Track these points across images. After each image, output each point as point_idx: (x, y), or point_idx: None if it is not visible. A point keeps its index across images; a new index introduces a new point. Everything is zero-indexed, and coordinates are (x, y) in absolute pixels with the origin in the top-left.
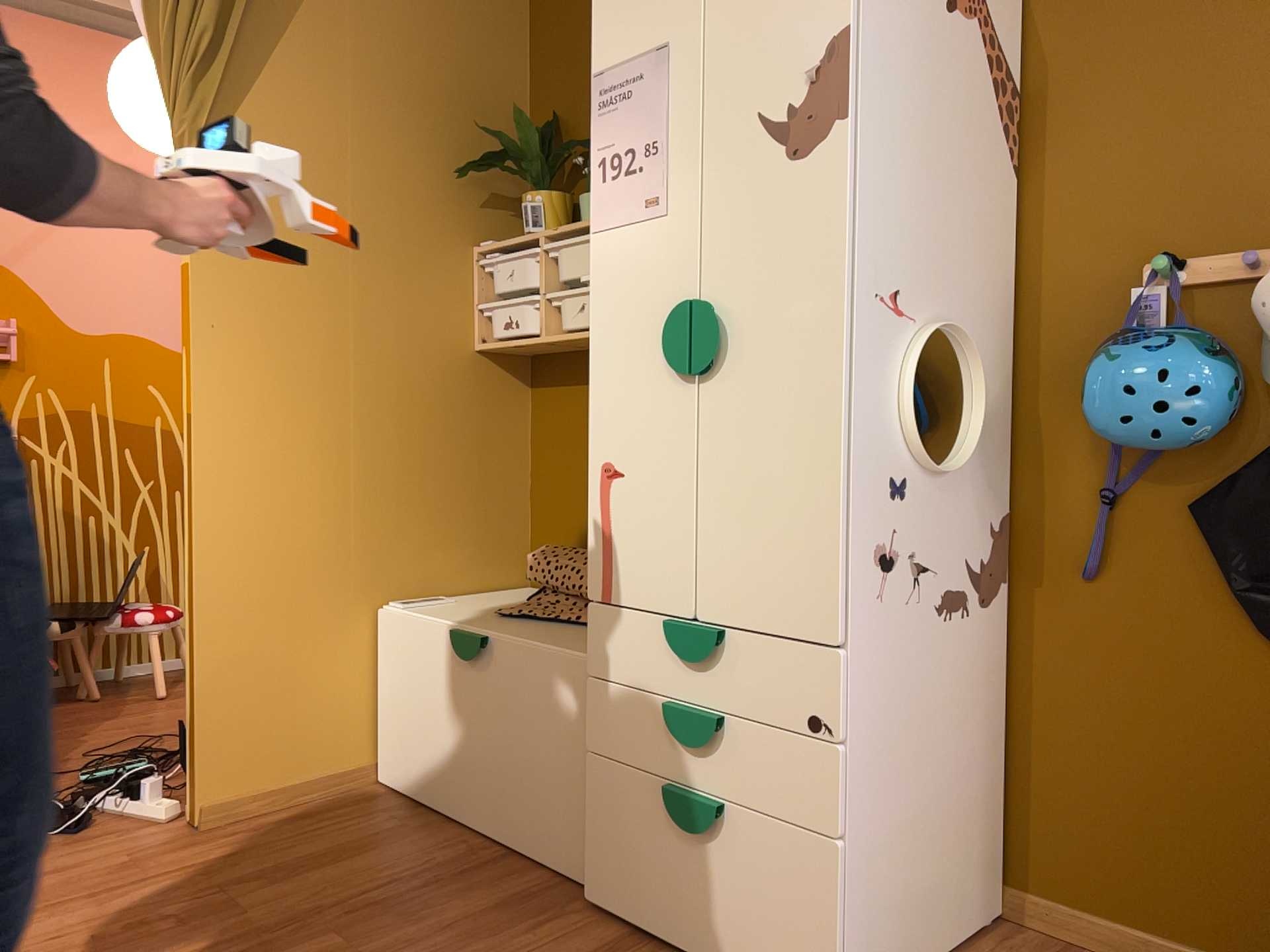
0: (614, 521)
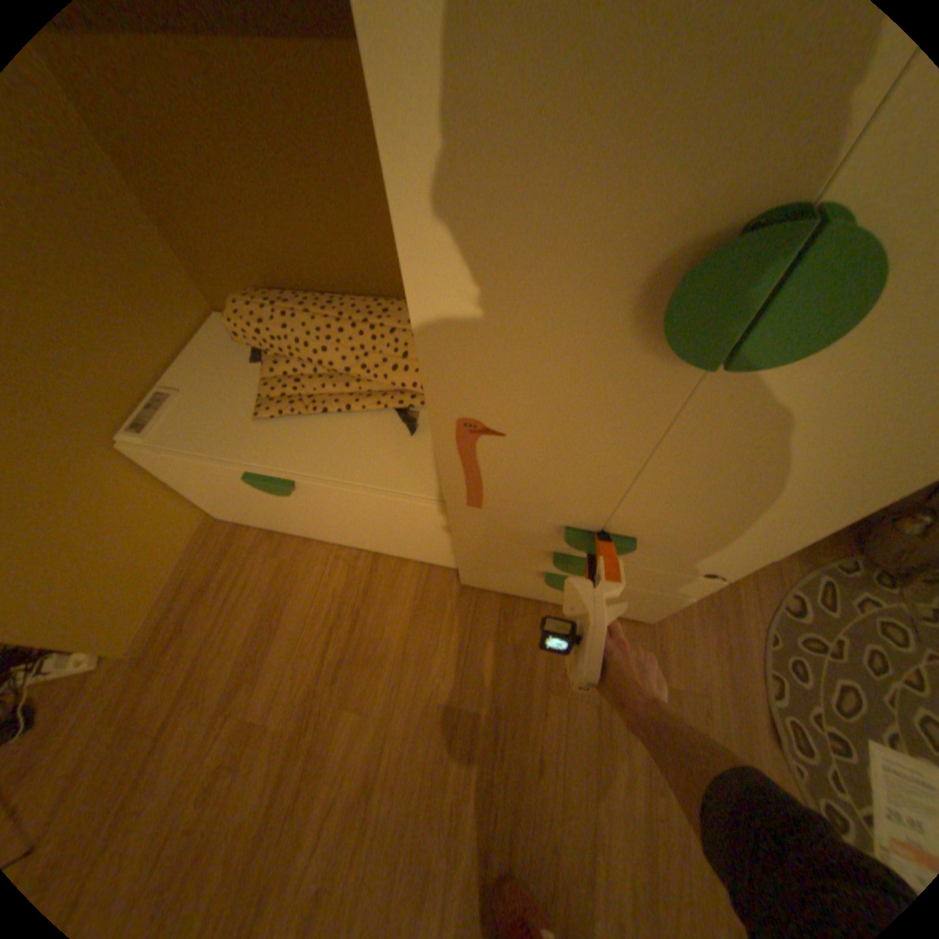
0: (487, 466)
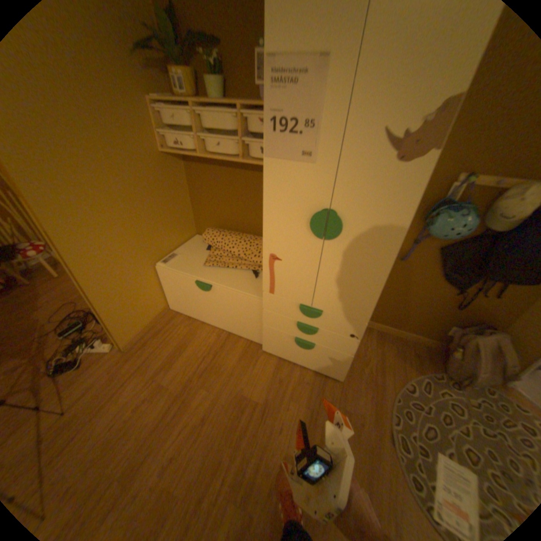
0: (276, 273)
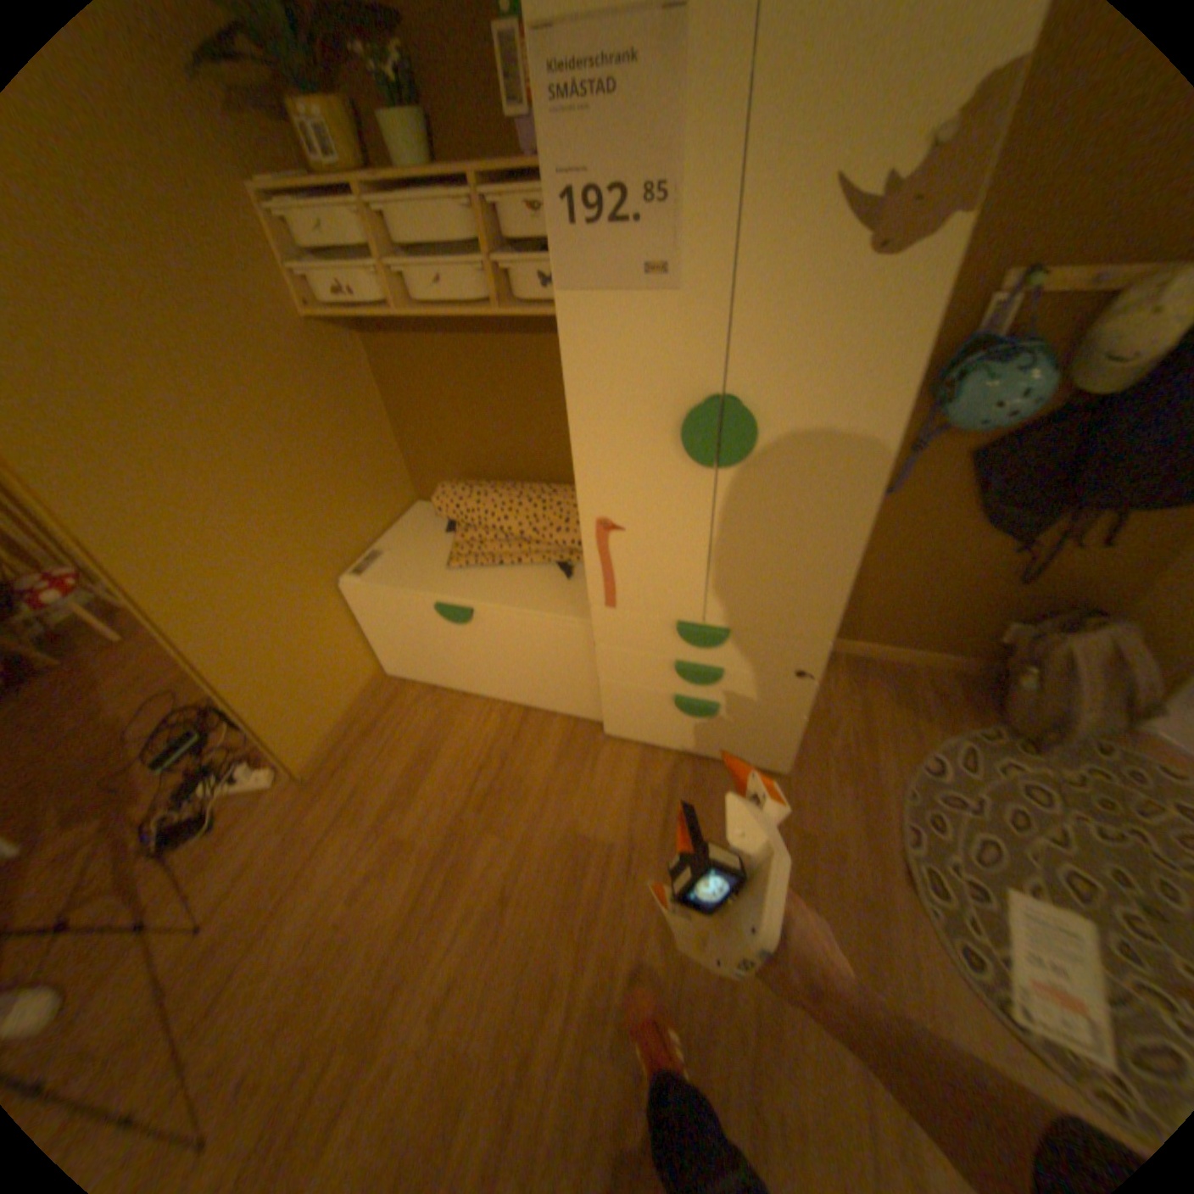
0: (616, 561)
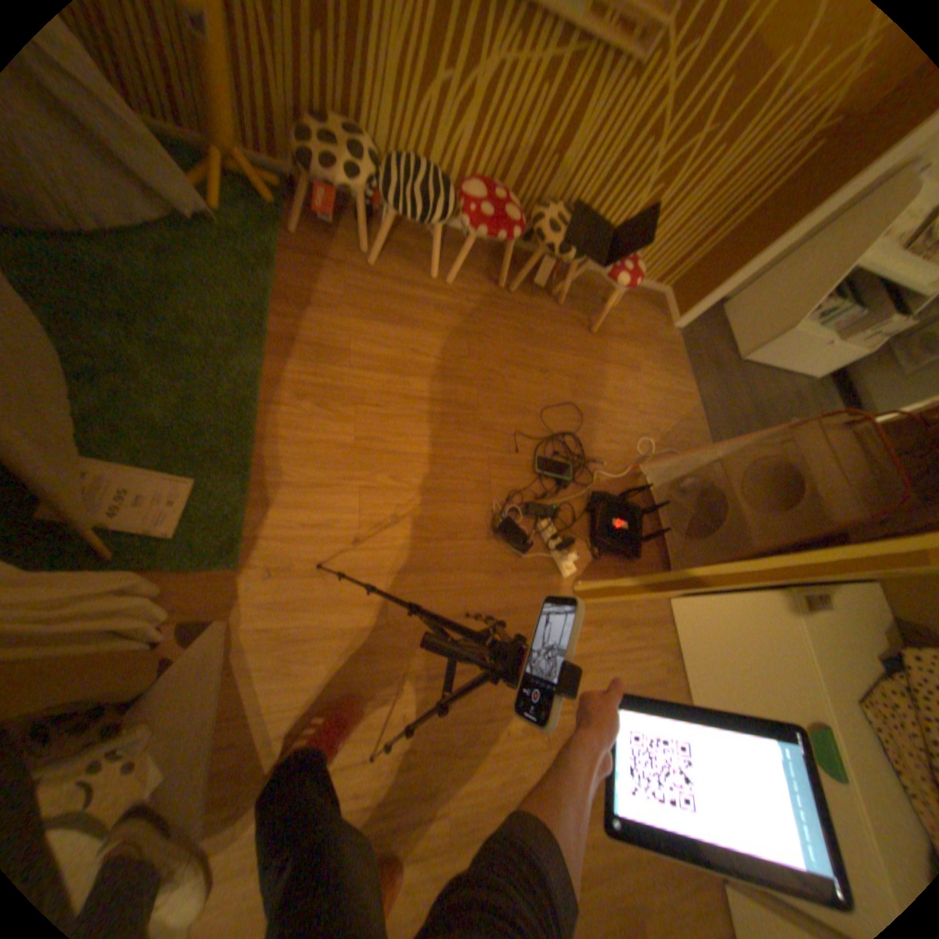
0: None
